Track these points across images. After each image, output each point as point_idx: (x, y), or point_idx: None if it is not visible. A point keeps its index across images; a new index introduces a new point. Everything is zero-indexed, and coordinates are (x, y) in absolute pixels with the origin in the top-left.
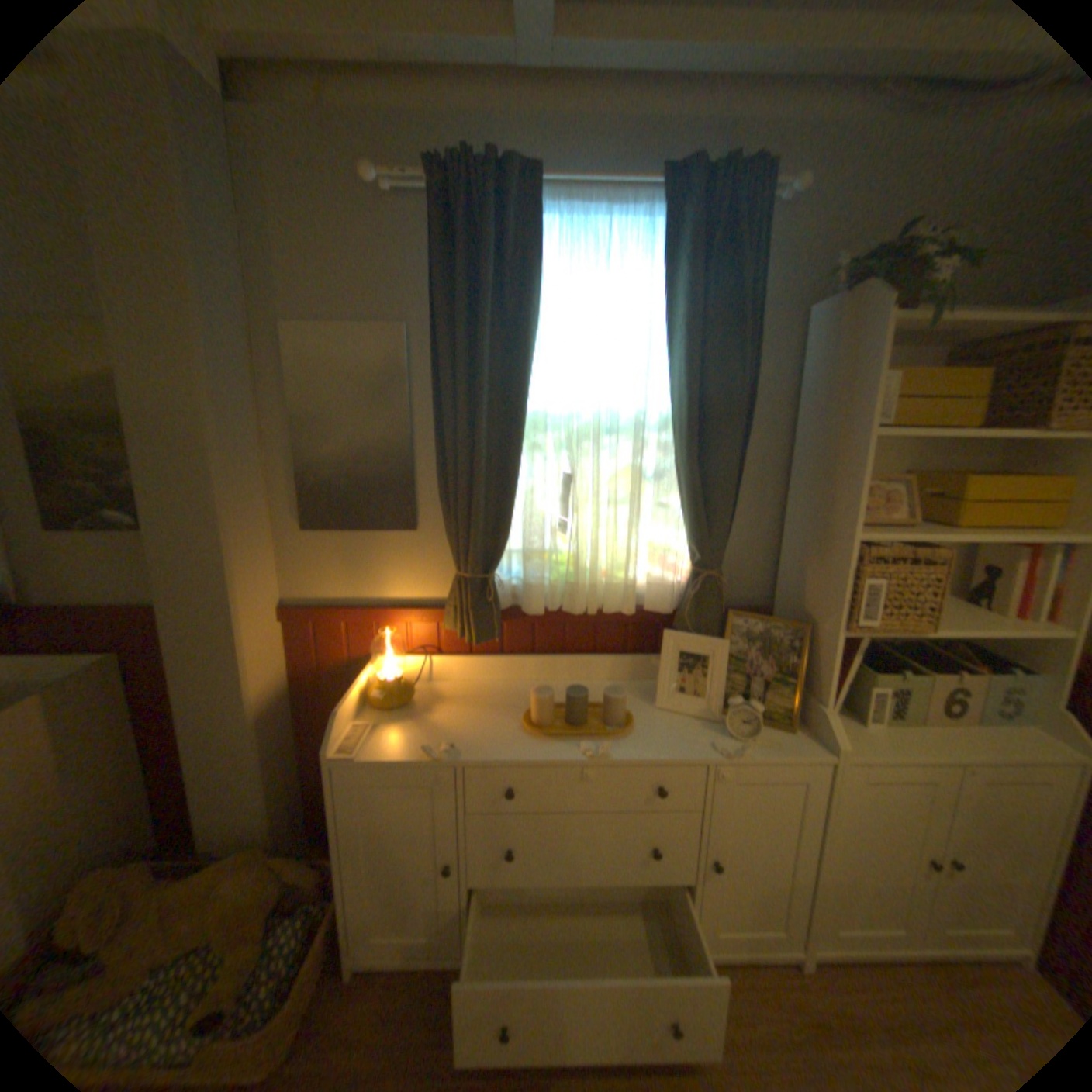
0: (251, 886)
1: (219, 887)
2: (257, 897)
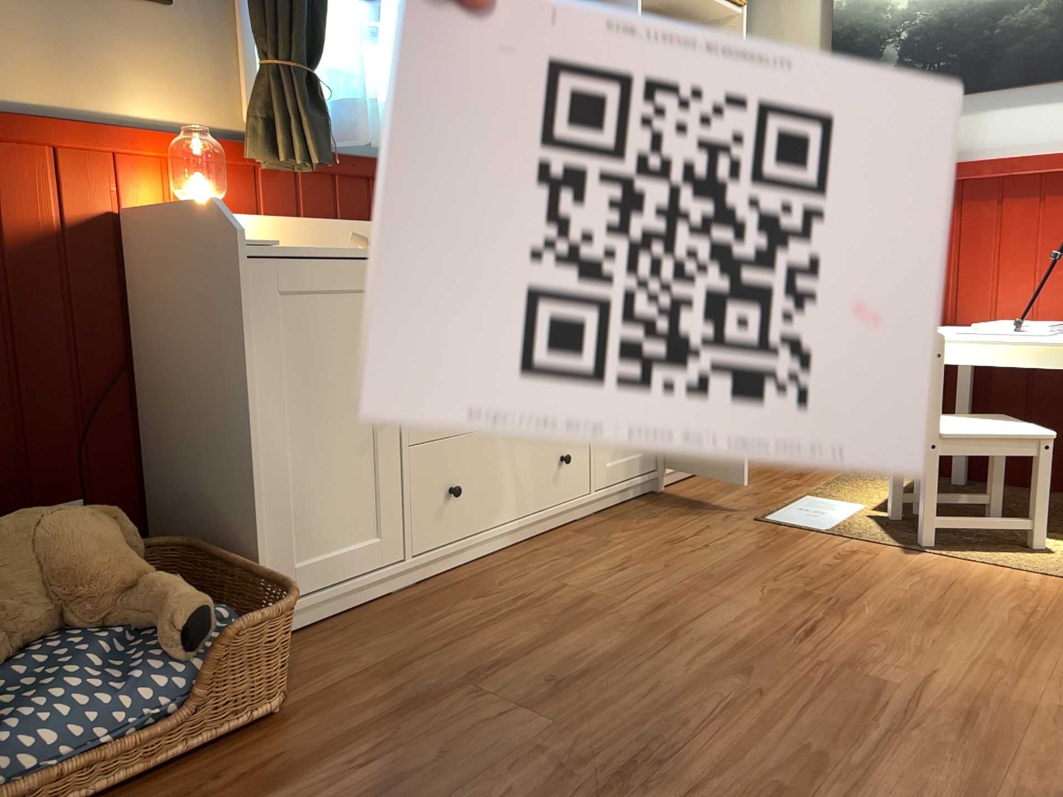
0: (95, 518)
1: (37, 529)
2: (113, 531)
